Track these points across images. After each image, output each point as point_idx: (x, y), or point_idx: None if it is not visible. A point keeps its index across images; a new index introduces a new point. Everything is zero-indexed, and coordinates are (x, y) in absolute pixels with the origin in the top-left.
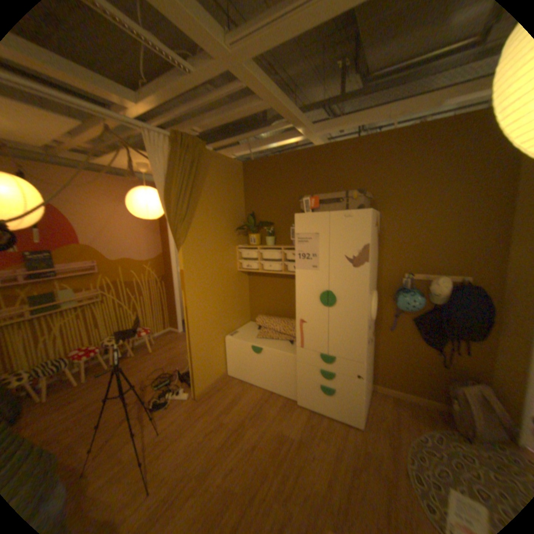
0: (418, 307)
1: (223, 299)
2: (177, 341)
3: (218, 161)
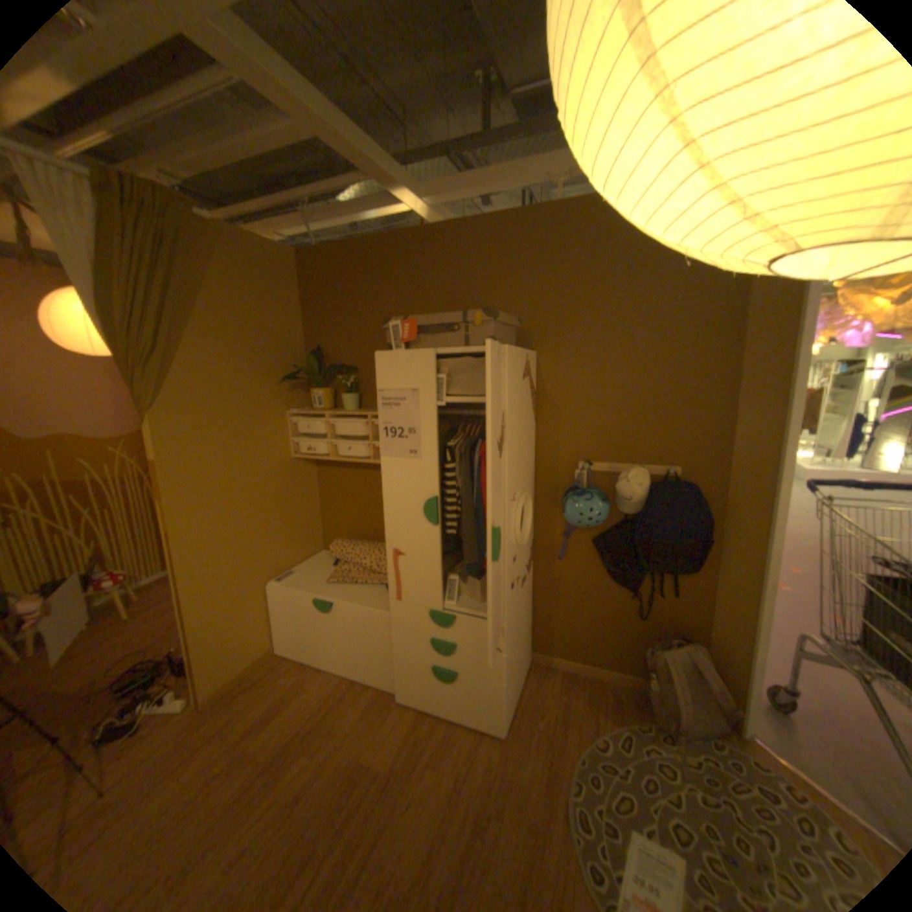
0: (598, 520)
1: (260, 513)
2: None
3: (236, 243)
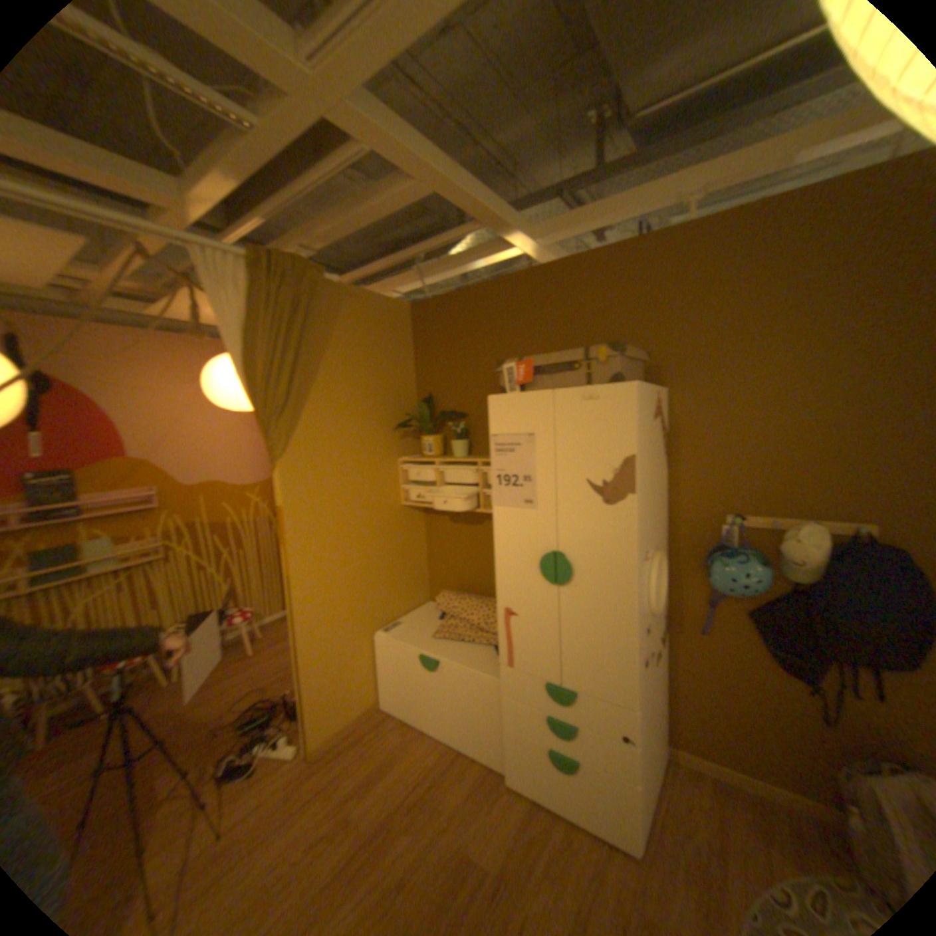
0: (758, 589)
1: (370, 560)
2: None
3: (358, 302)
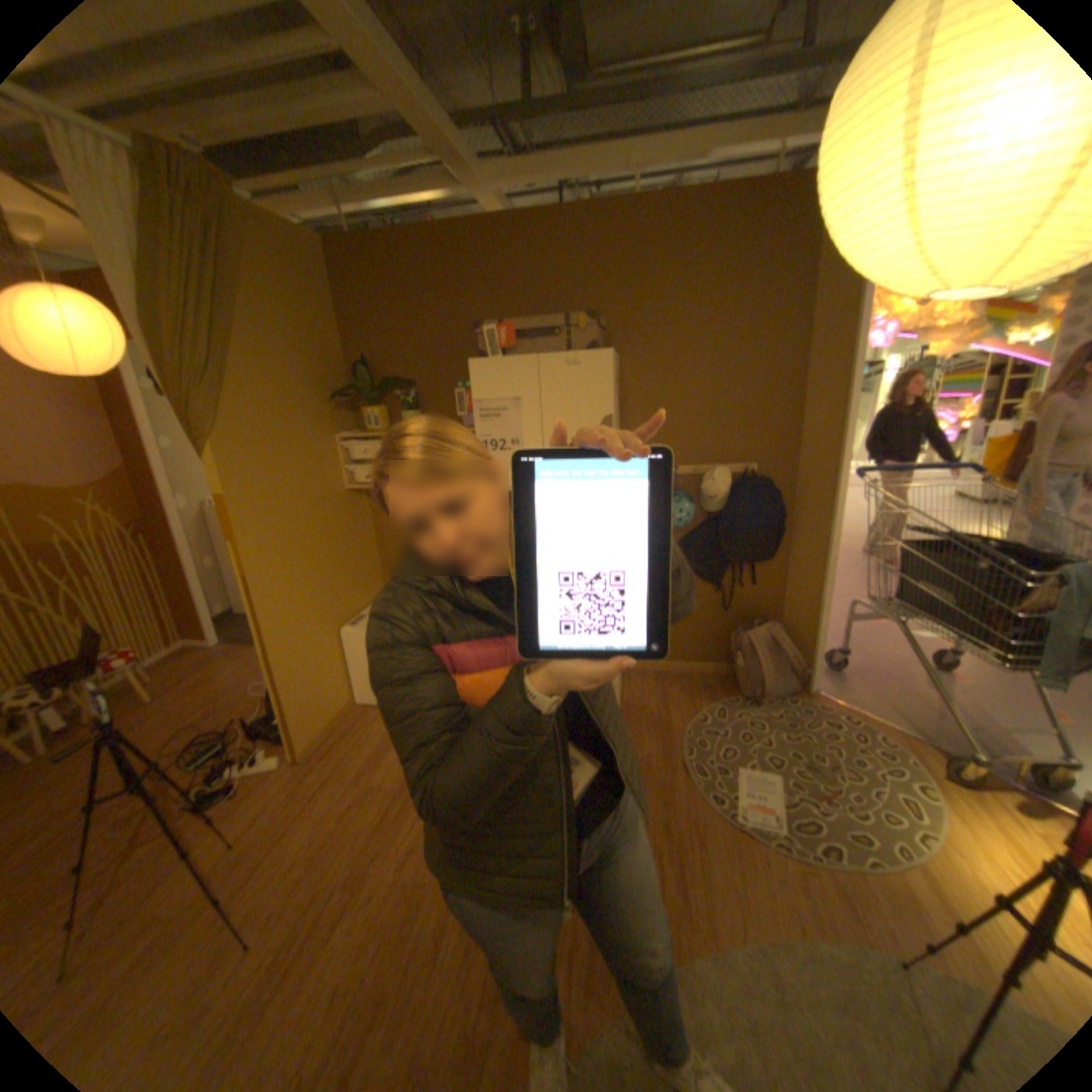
0: (686, 521)
1: (324, 553)
2: (211, 666)
3: (264, 230)
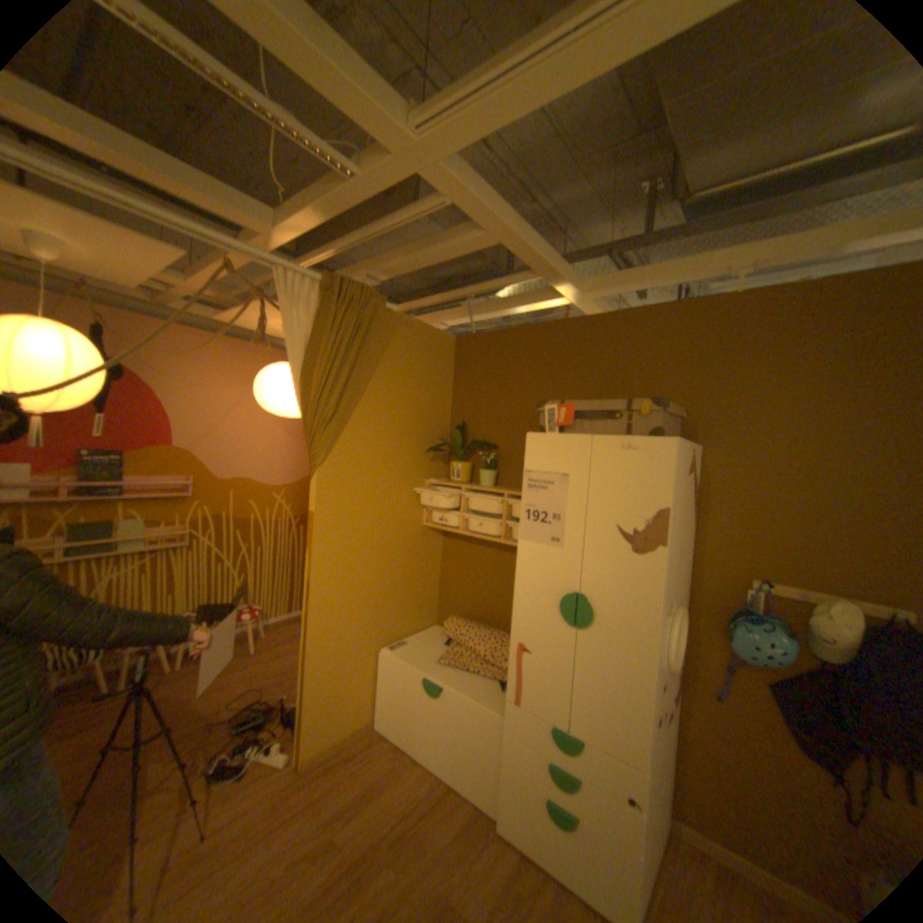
0: (783, 662)
1: (387, 576)
2: None
3: (411, 331)
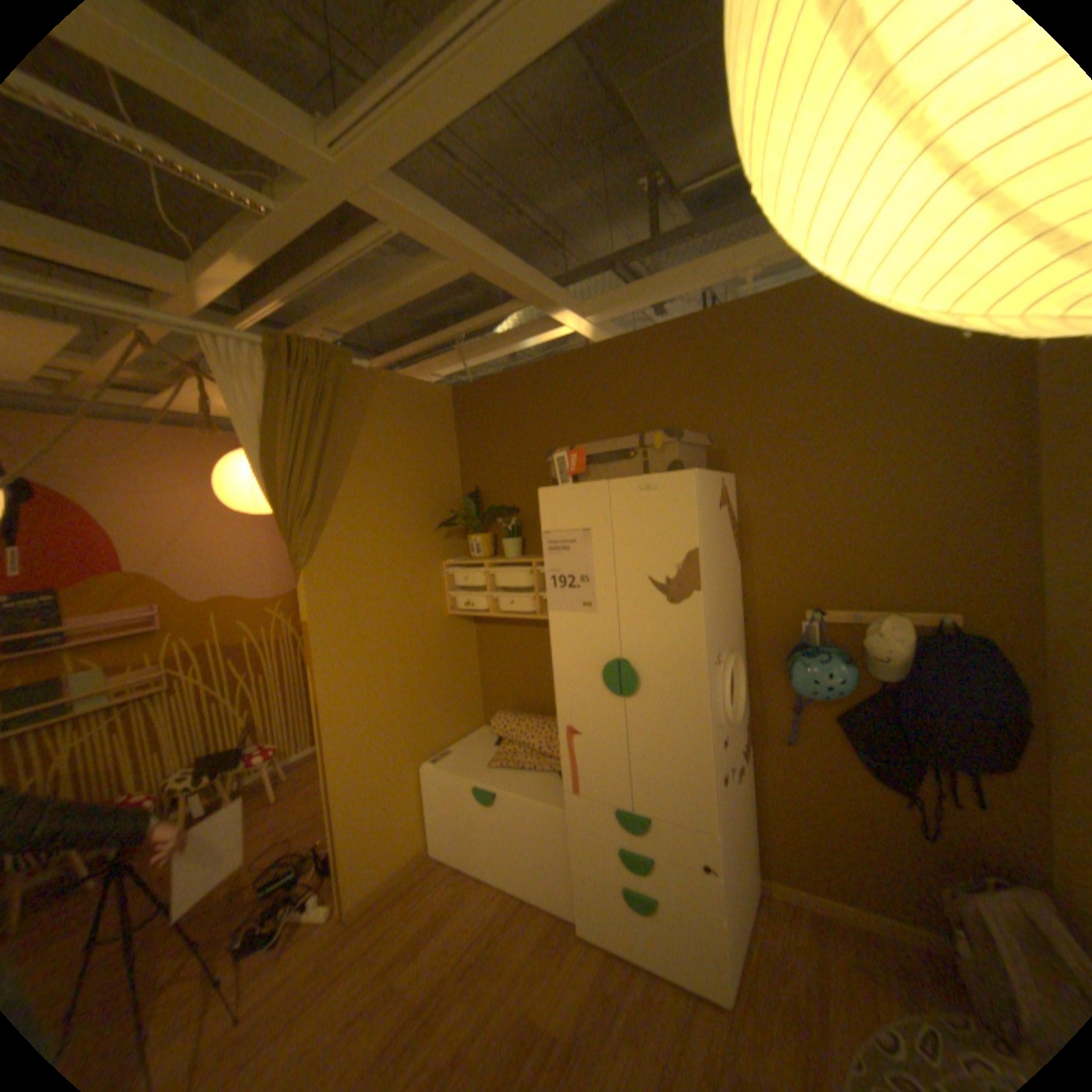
0: (843, 690)
1: (414, 679)
2: None
3: (393, 389)
